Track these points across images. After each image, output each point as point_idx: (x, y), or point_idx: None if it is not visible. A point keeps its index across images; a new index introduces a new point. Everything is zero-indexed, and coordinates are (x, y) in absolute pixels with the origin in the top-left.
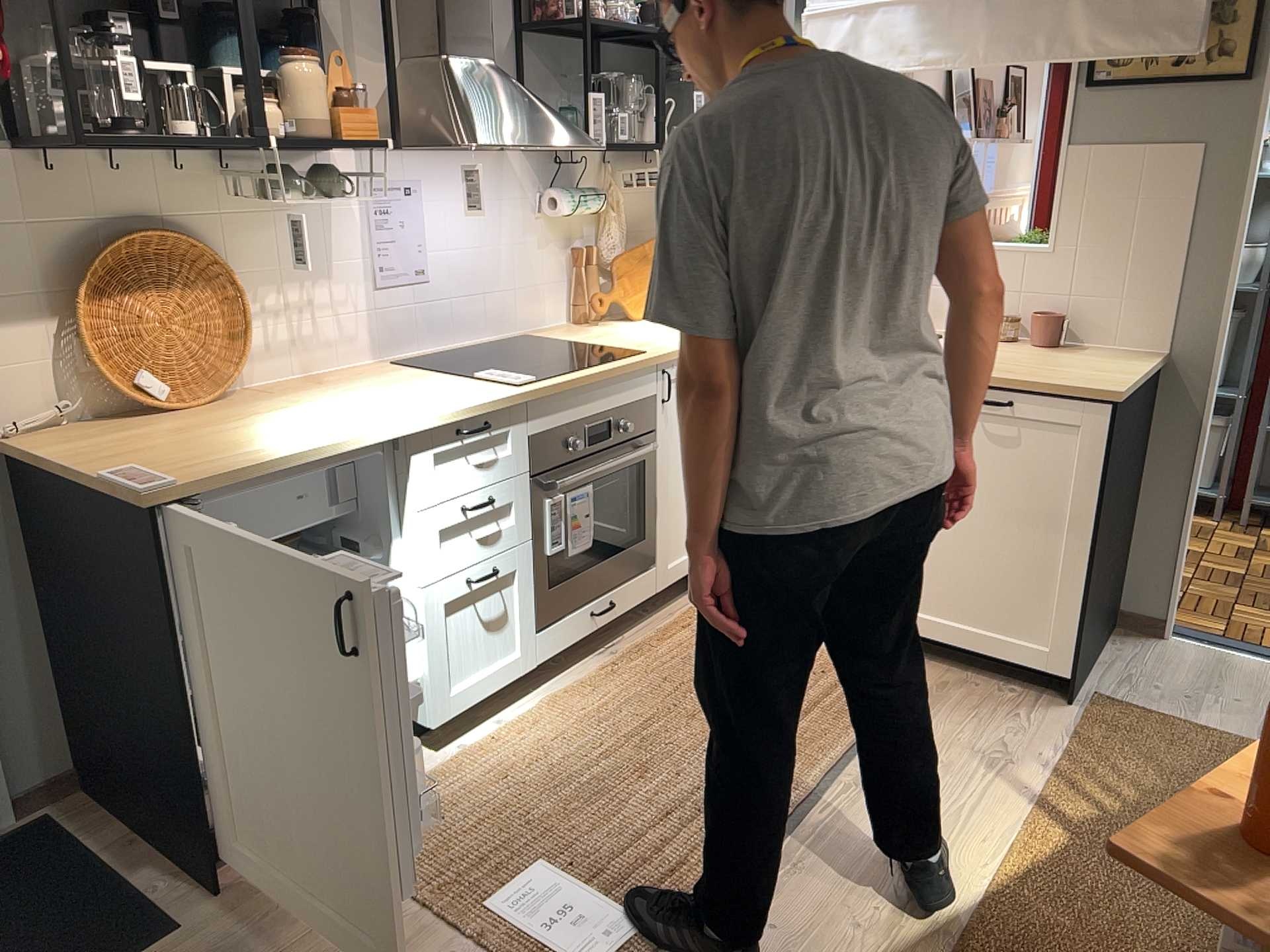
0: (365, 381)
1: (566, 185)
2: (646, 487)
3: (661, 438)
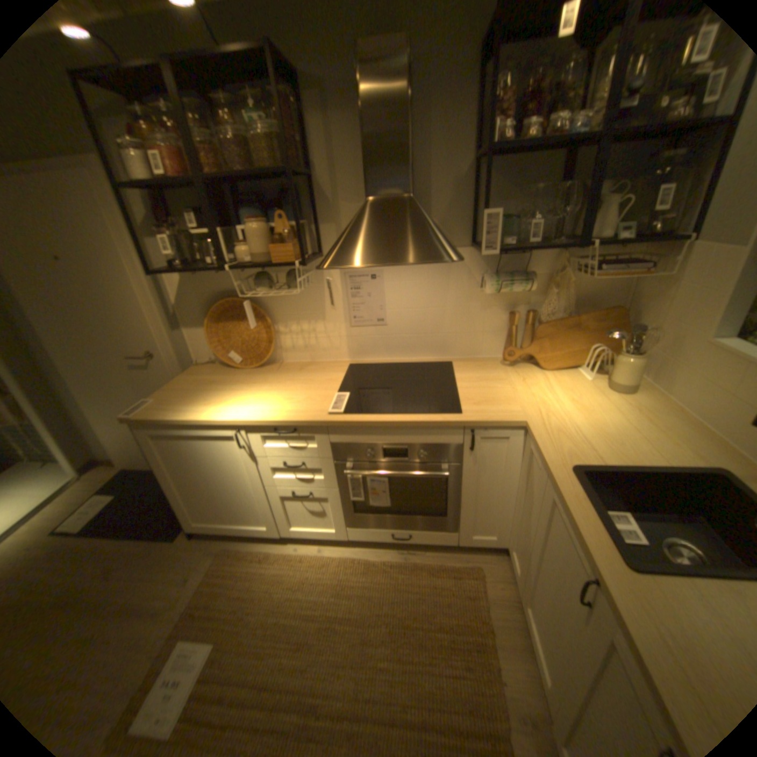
0: (313, 375)
1: (515, 268)
2: (449, 491)
3: (466, 469)
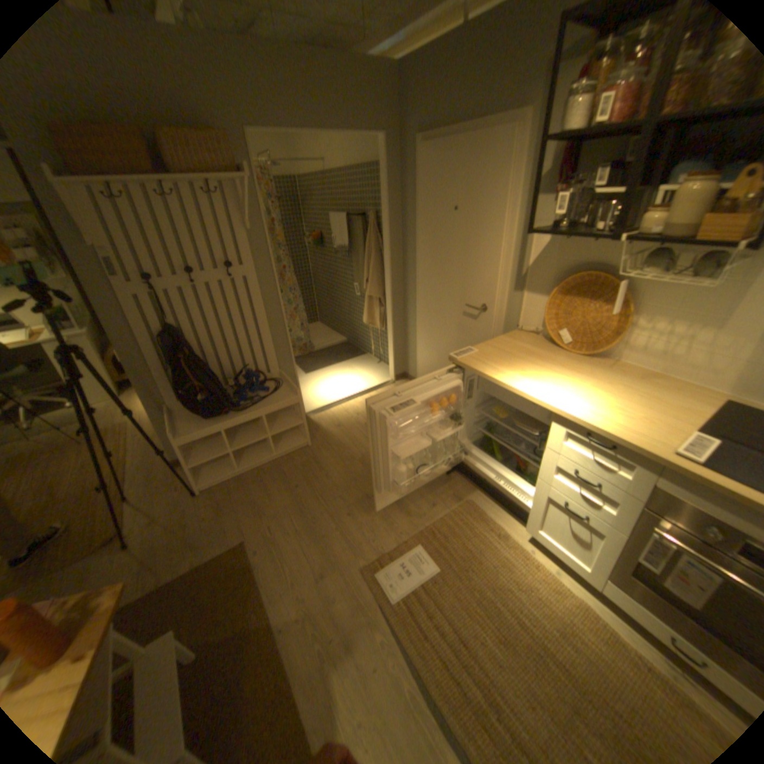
0: (662, 391)
1: None
2: None
3: None
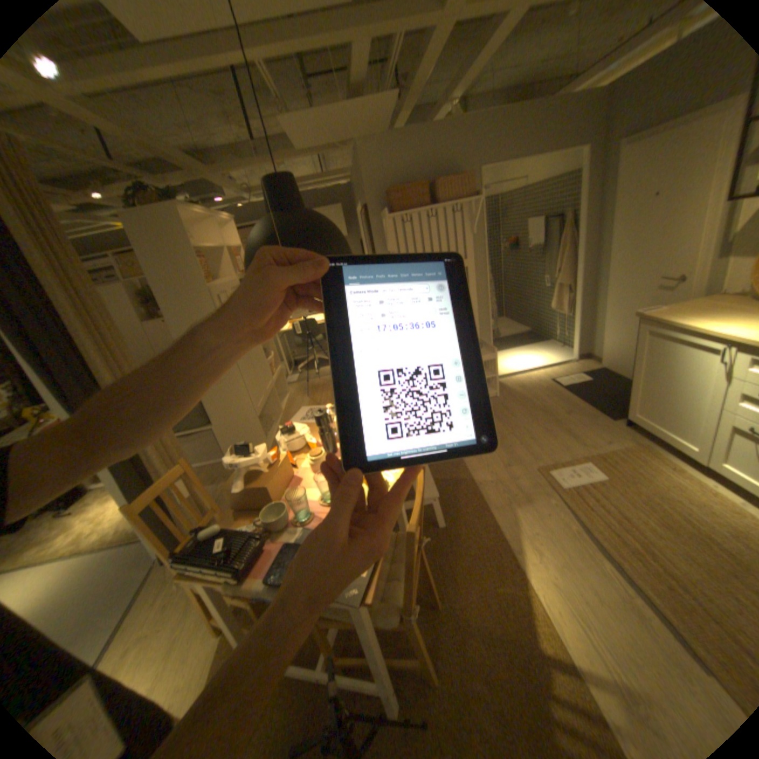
0: None
1: None
2: None
3: None
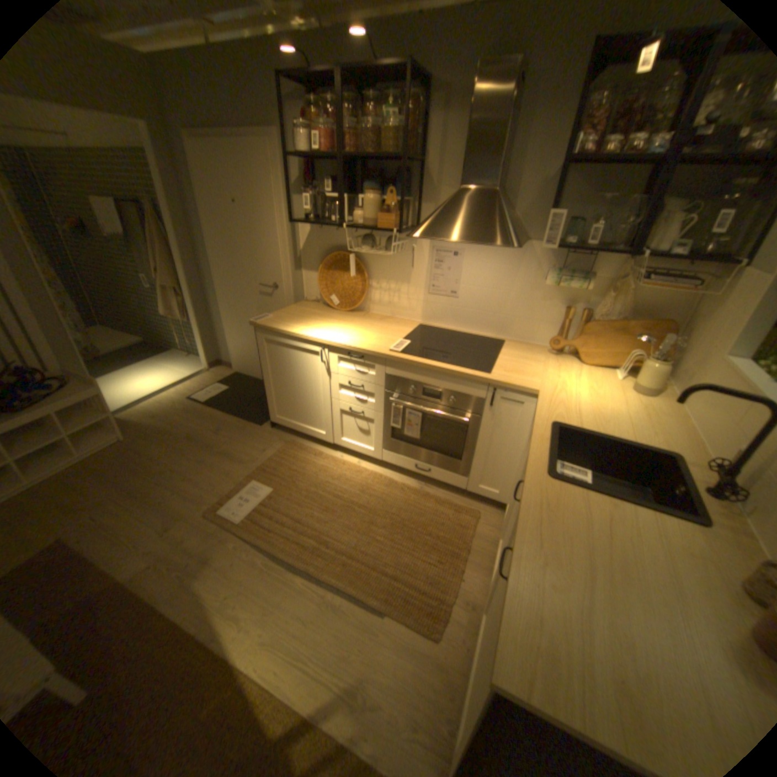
0: (389, 325)
1: (581, 268)
2: (468, 439)
3: (484, 422)
